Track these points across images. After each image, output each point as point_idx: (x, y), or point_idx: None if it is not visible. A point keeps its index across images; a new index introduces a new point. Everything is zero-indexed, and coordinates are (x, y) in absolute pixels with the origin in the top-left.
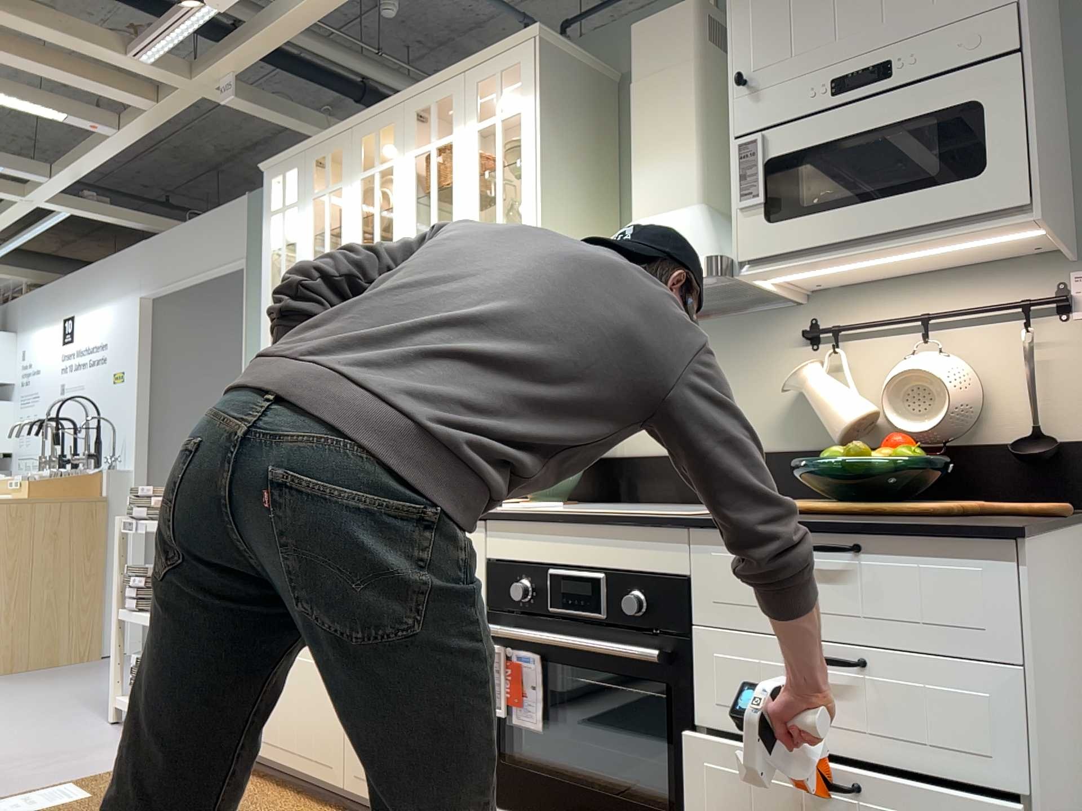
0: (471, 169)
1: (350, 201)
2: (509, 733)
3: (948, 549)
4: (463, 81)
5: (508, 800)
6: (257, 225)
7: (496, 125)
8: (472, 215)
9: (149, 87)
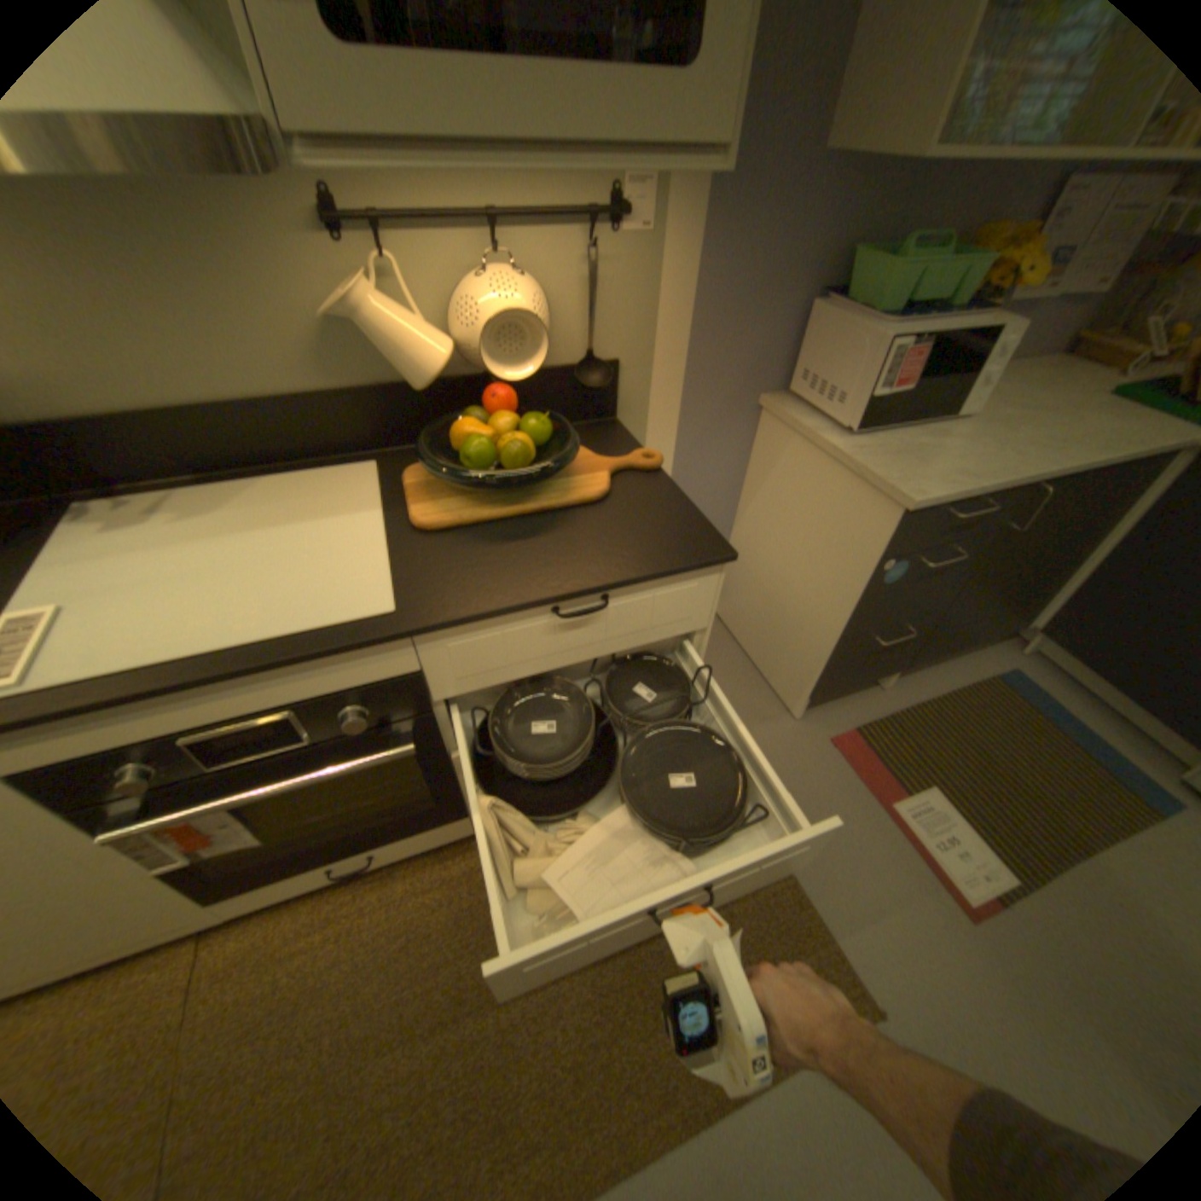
0: None
1: None
2: (197, 861)
3: (676, 578)
4: None
5: (233, 890)
6: None
7: None
8: None
9: None
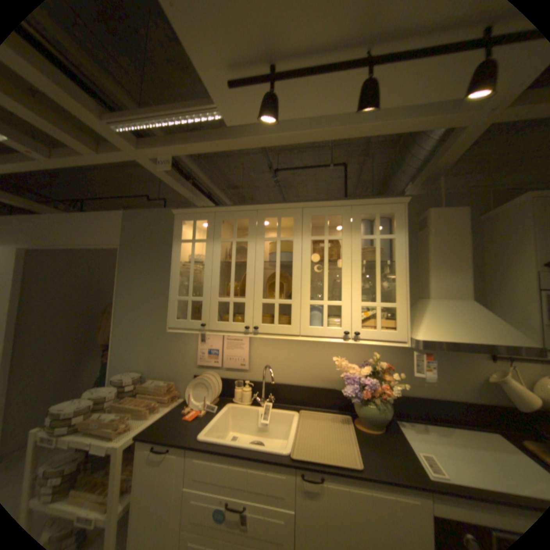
0: (357, 257)
1: (255, 250)
2: None
3: None
4: (351, 208)
5: None
6: (130, 228)
7: (377, 239)
8: (358, 282)
9: (91, 138)
